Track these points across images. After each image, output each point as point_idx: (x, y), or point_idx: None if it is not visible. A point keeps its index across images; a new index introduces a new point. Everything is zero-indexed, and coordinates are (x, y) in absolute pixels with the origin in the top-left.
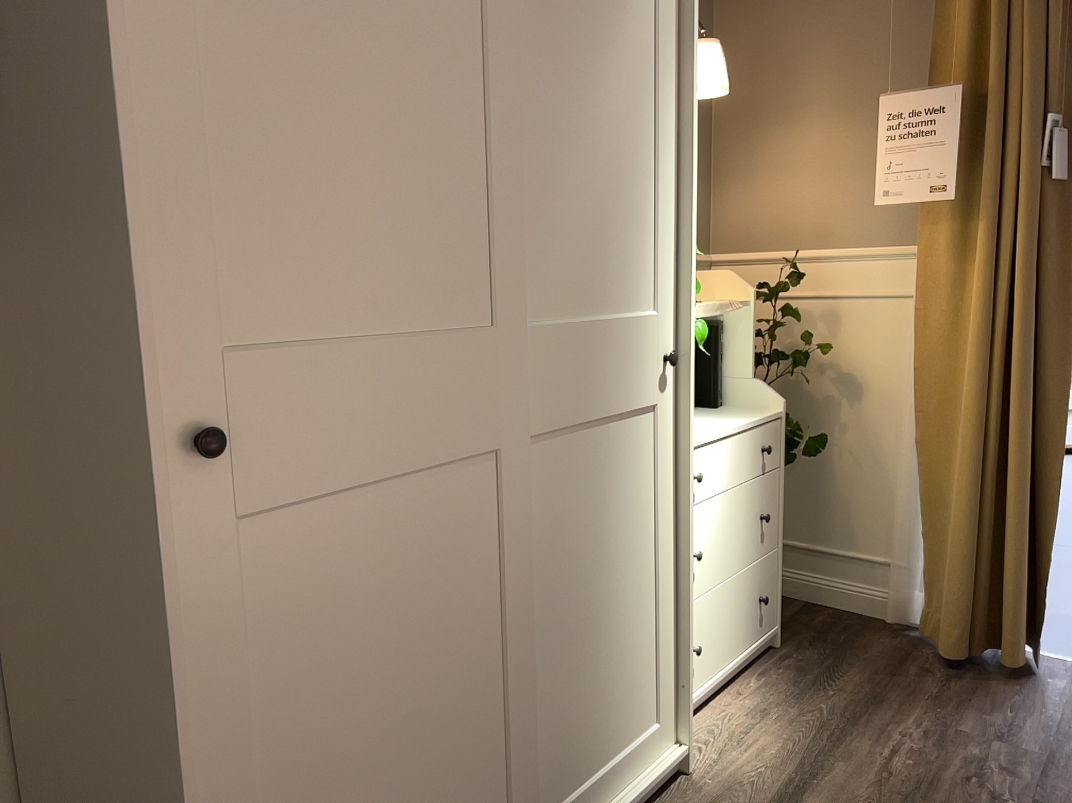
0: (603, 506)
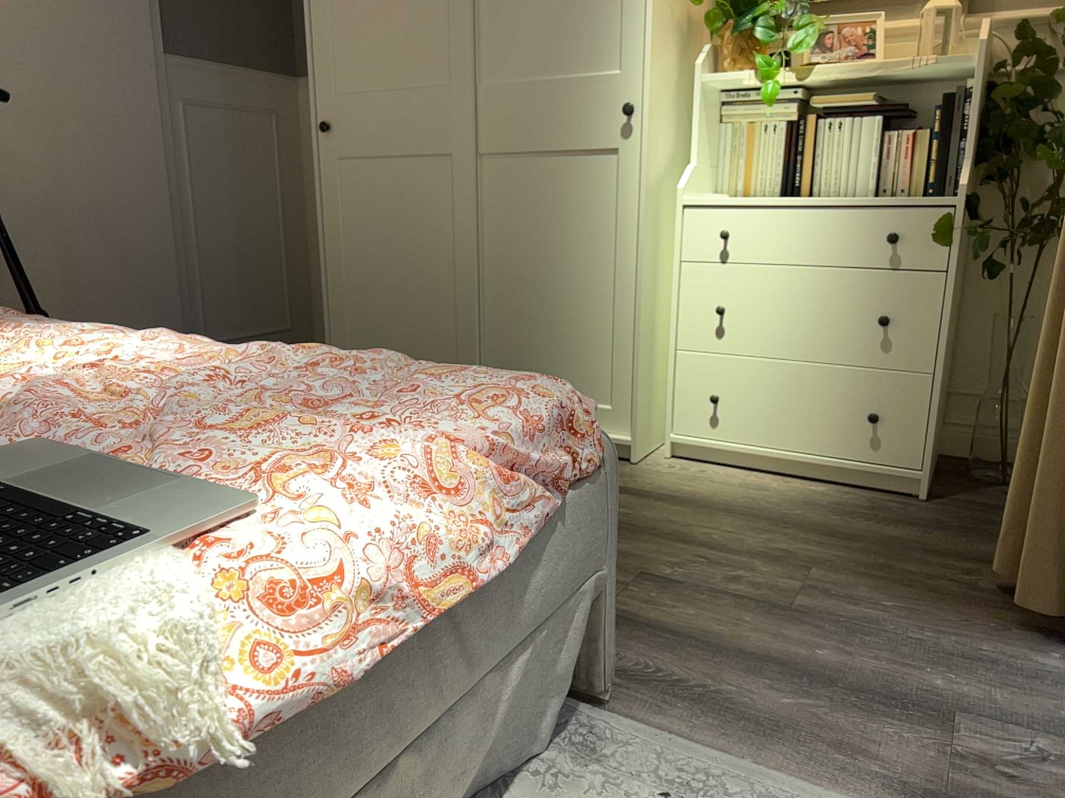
0: (555, 222)
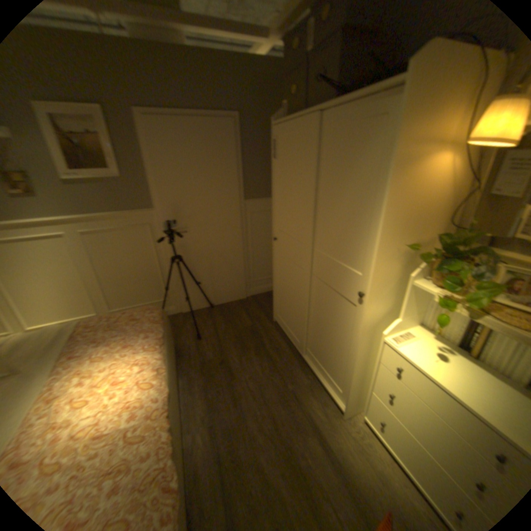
0: (332, 315)
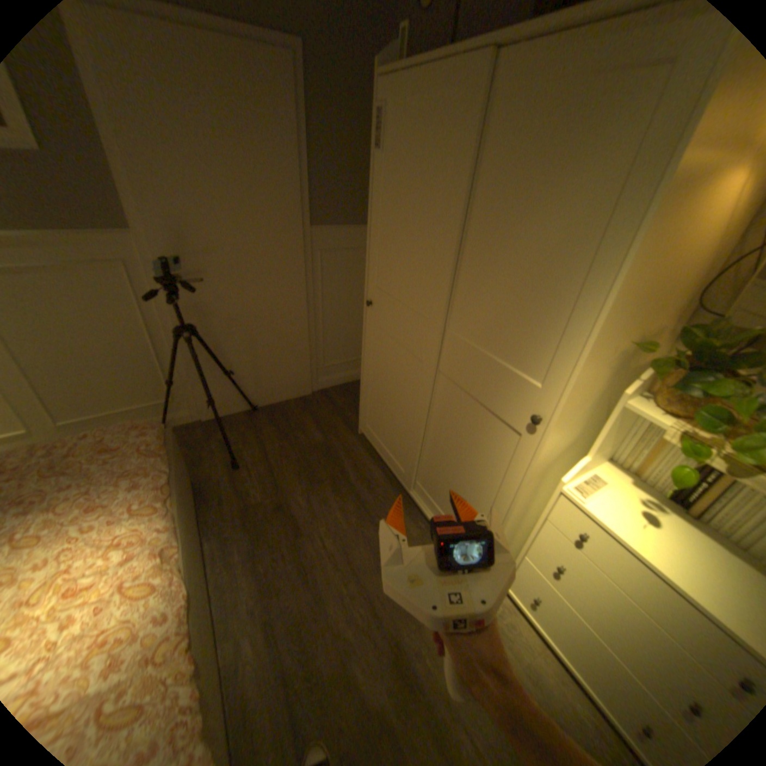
0: (470, 441)
